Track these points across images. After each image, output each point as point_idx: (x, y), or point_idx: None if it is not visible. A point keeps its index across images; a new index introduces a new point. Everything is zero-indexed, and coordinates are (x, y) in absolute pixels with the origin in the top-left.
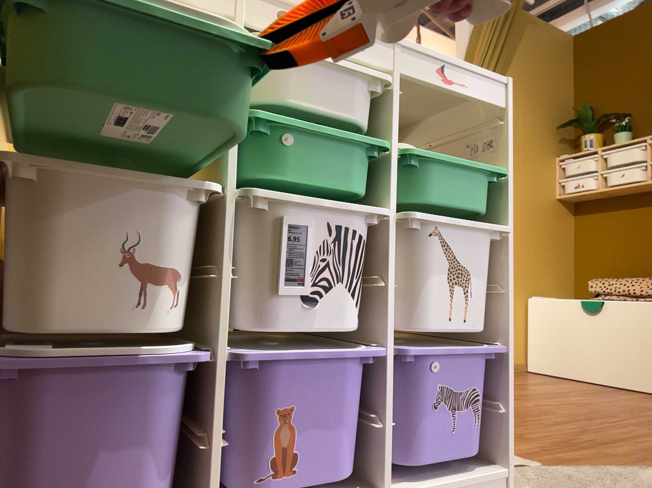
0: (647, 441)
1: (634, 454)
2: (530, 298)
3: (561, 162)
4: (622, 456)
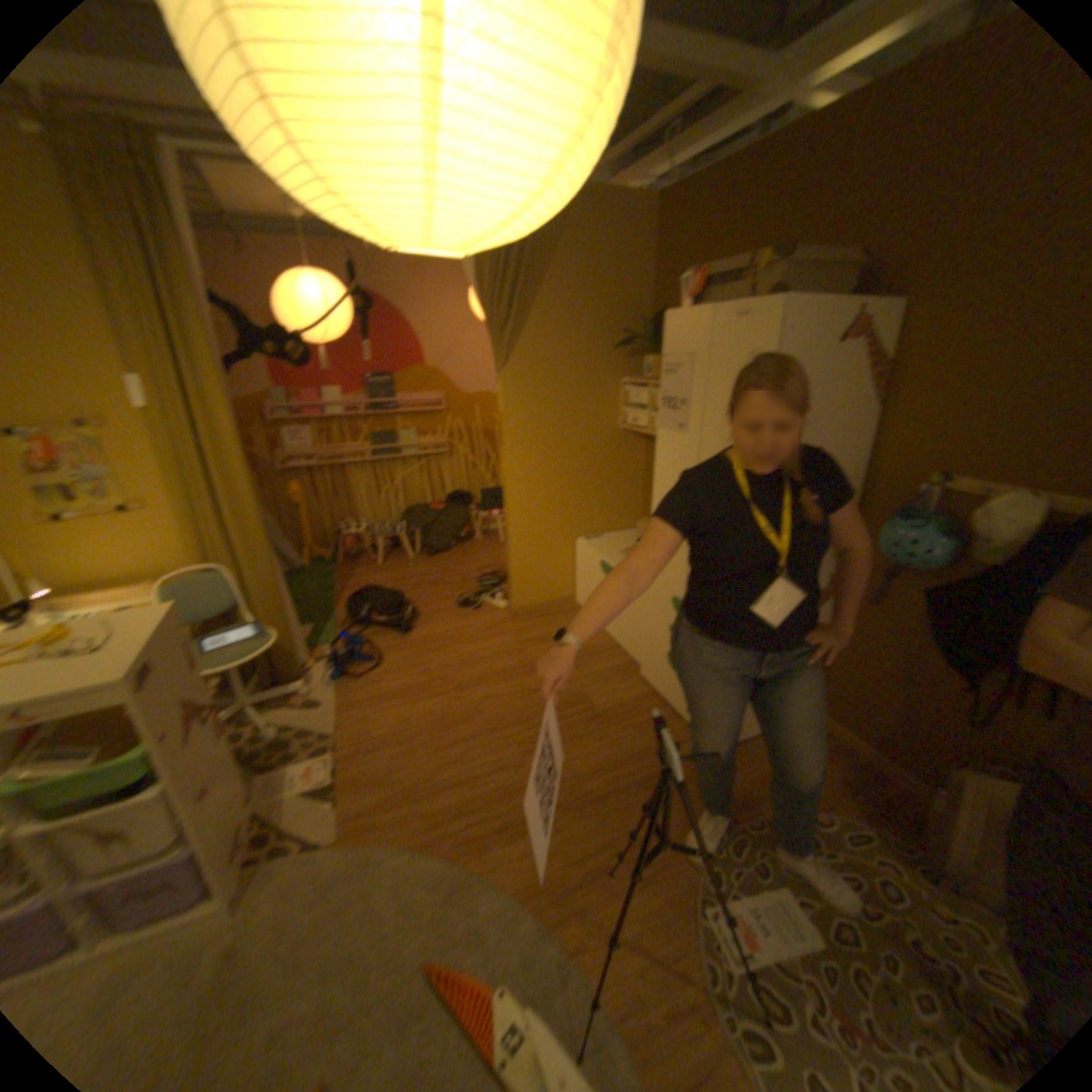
0: (482, 793)
1: (433, 826)
2: (576, 545)
3: (626, 388)
4: (419, 829)
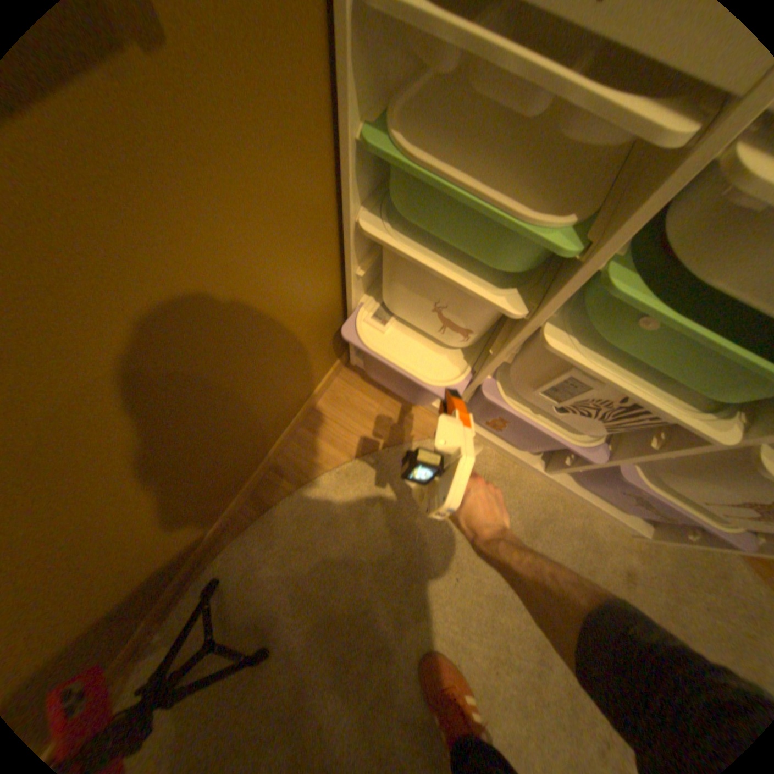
0: None
1: None
2: None
3: None
4: None
